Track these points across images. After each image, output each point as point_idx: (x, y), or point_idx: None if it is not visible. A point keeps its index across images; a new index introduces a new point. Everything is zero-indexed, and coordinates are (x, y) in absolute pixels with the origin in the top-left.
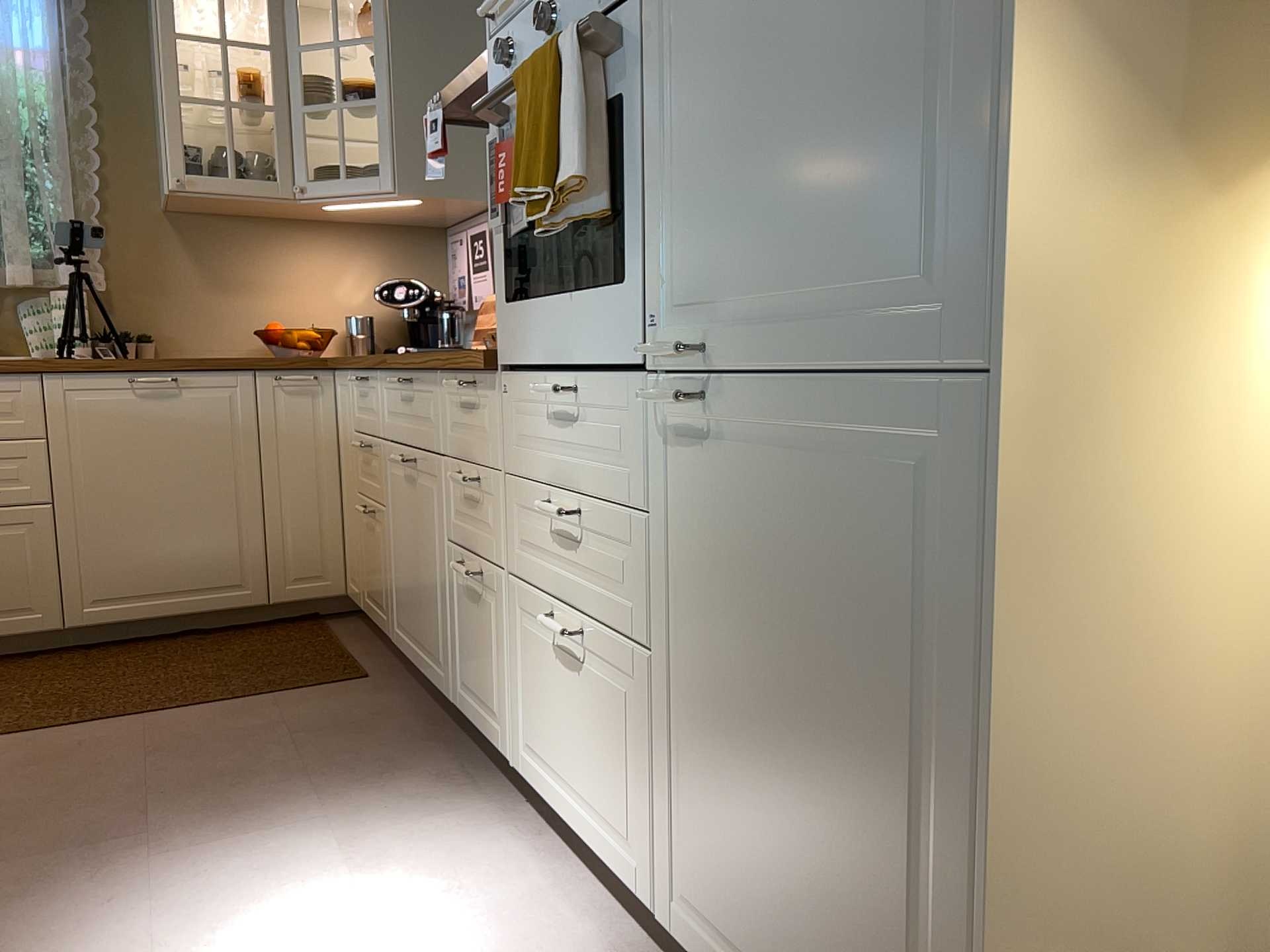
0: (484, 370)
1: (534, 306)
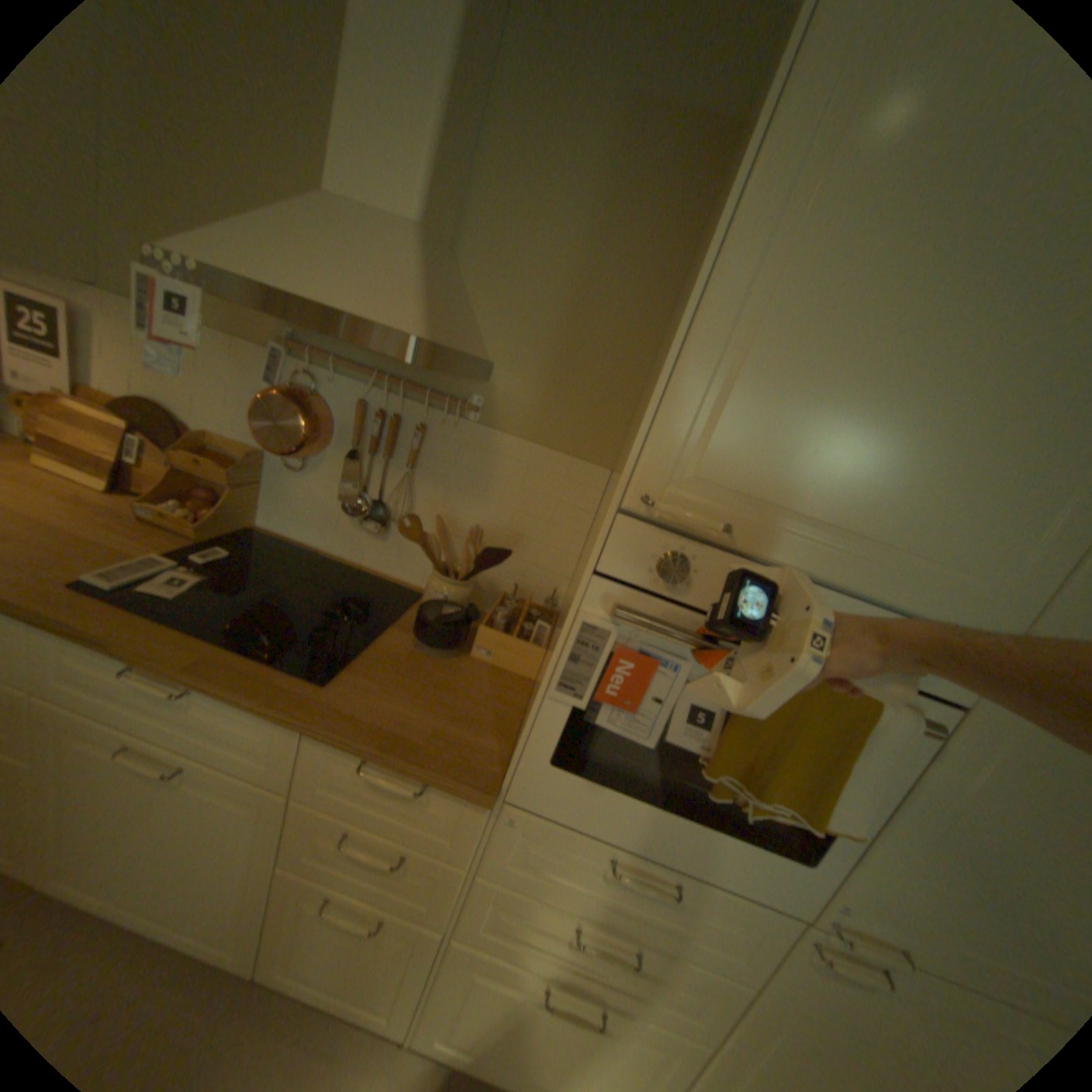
0: (479, 805)
1: (617, 799)
